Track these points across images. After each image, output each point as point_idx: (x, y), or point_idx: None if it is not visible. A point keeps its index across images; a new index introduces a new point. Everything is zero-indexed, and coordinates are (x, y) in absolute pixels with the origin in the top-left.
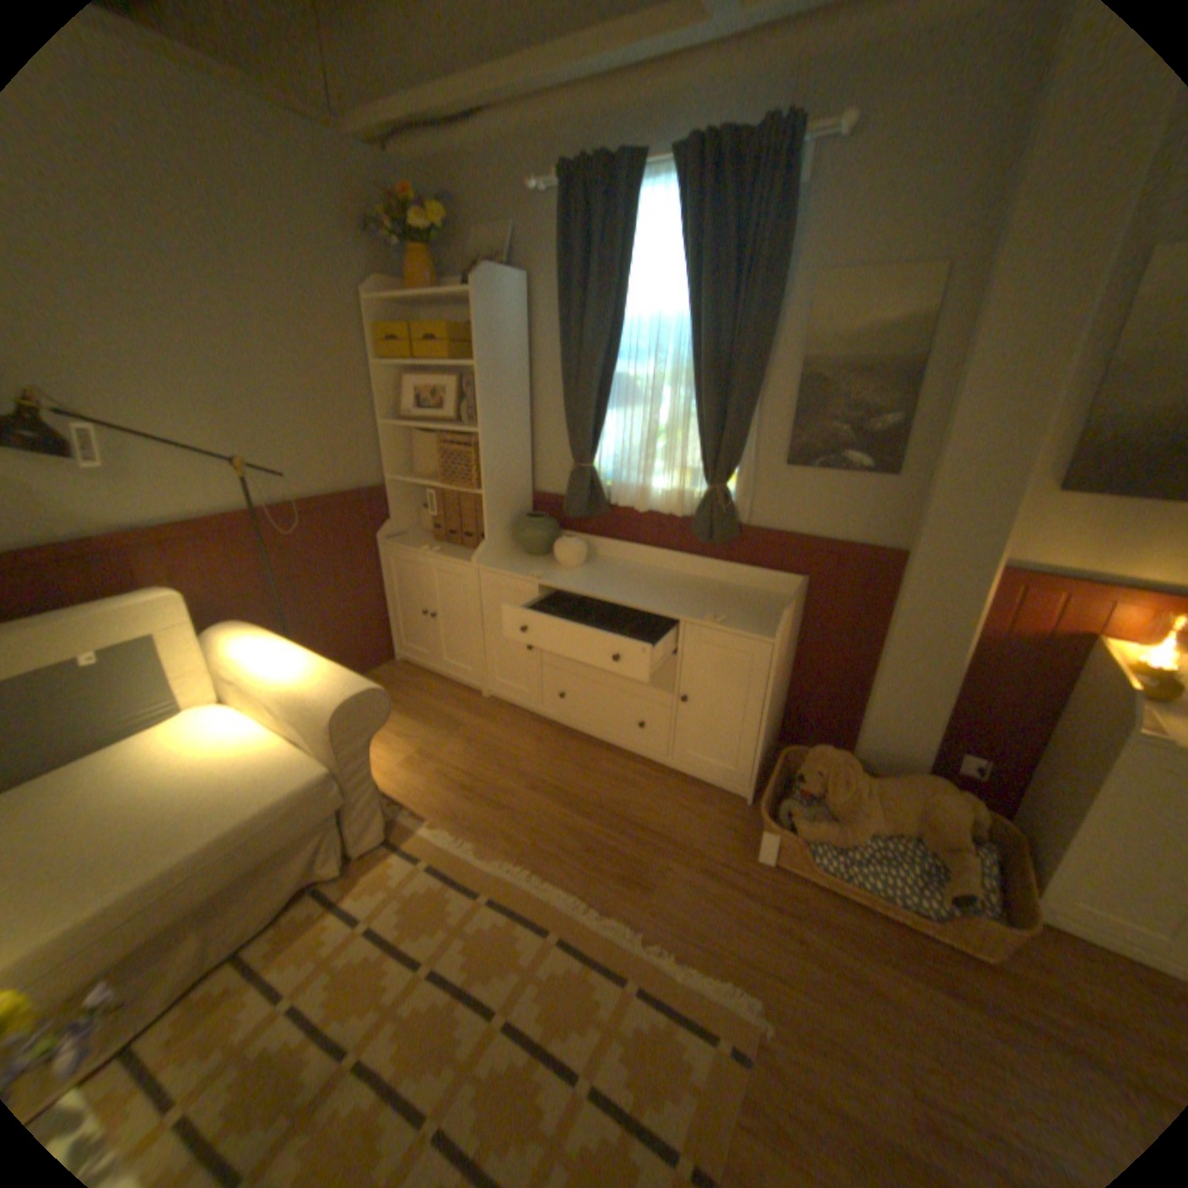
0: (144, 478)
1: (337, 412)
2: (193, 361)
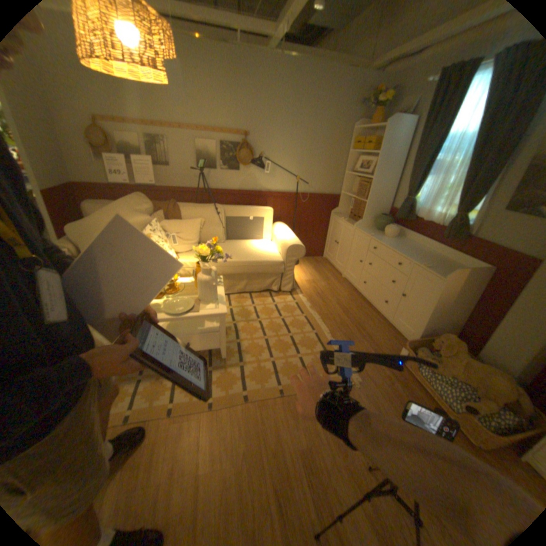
0: (276, 178)
1: (332, 167)
2: (297, 147)
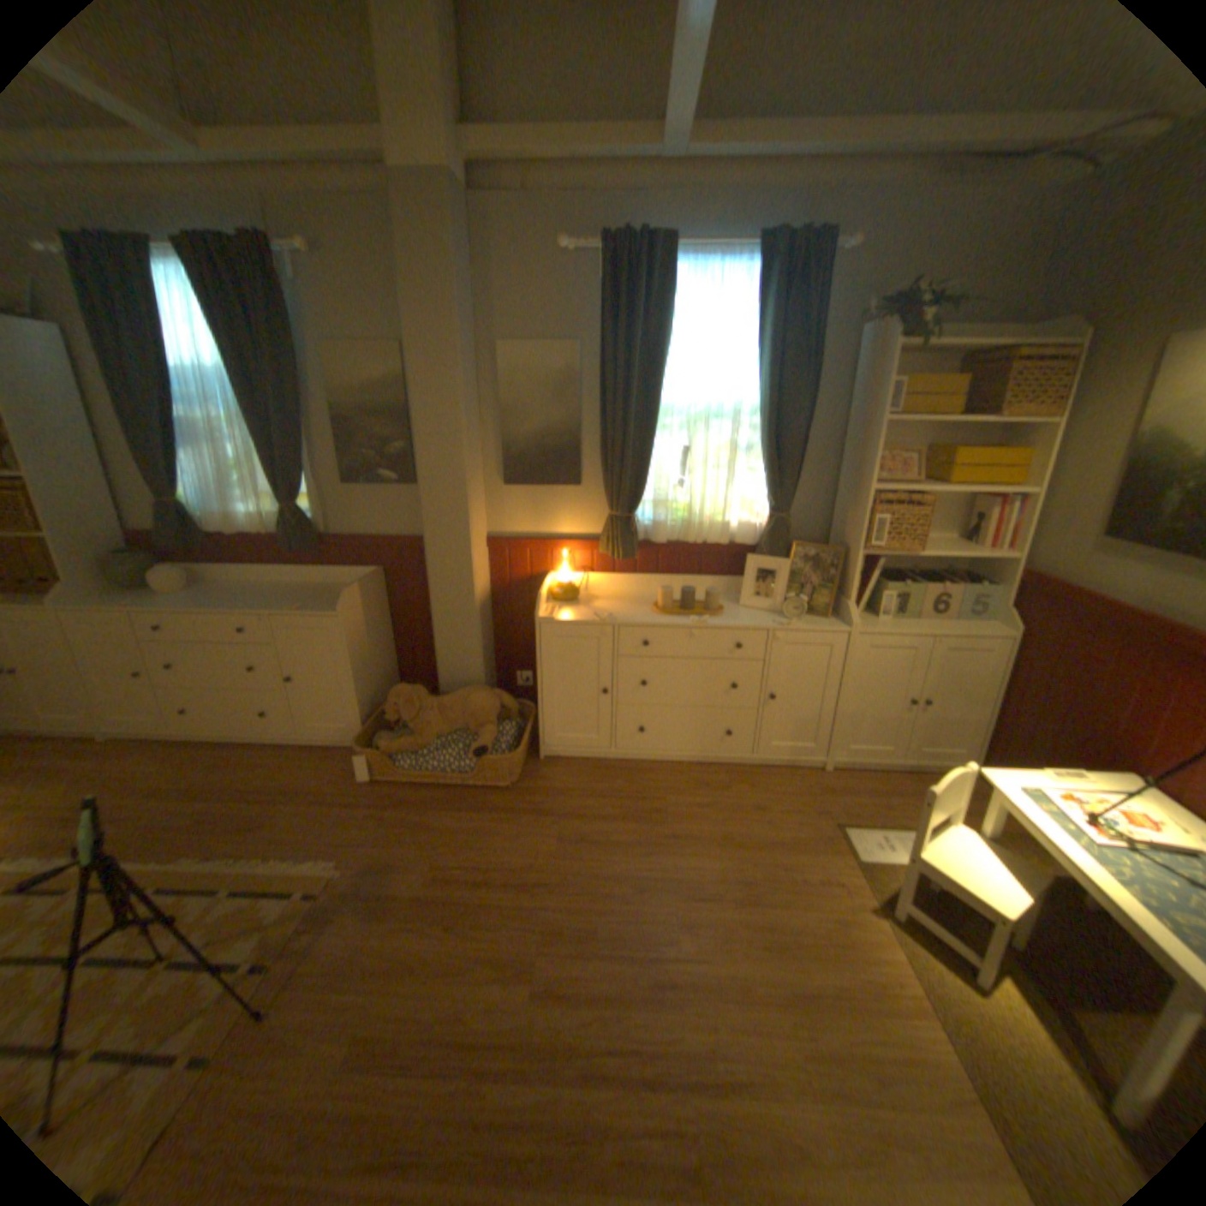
0: None
1: None
2: None
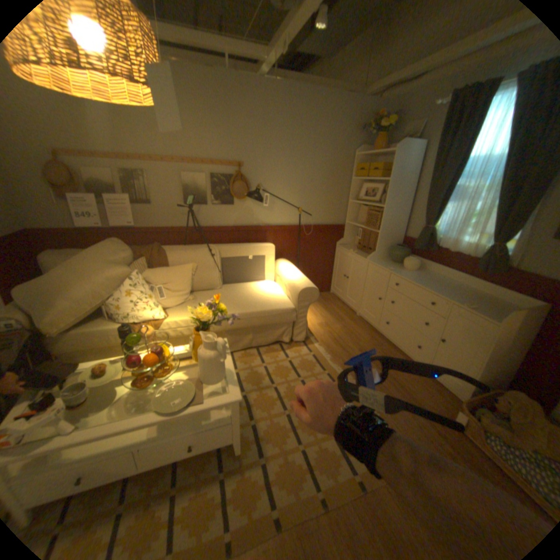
0: (275, 211)
1: (335, 196)
2: (297, 177)
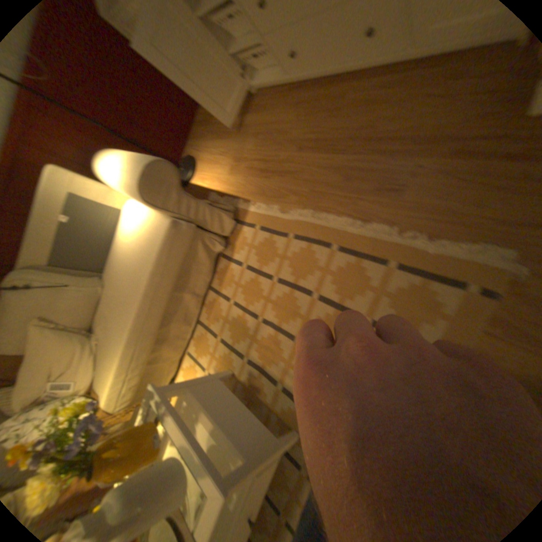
0: None
1: None
2: None
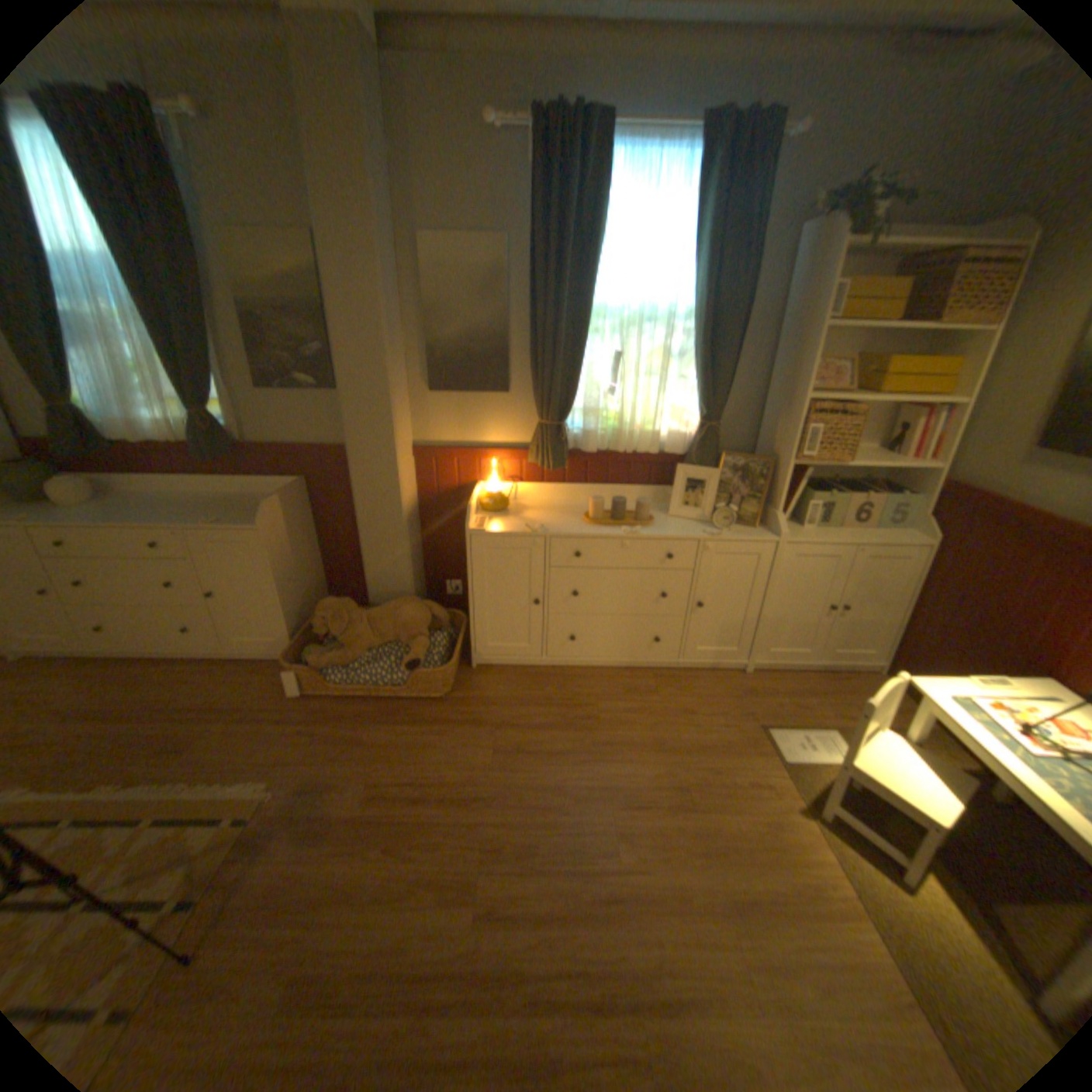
0: None
1: None
2: None
